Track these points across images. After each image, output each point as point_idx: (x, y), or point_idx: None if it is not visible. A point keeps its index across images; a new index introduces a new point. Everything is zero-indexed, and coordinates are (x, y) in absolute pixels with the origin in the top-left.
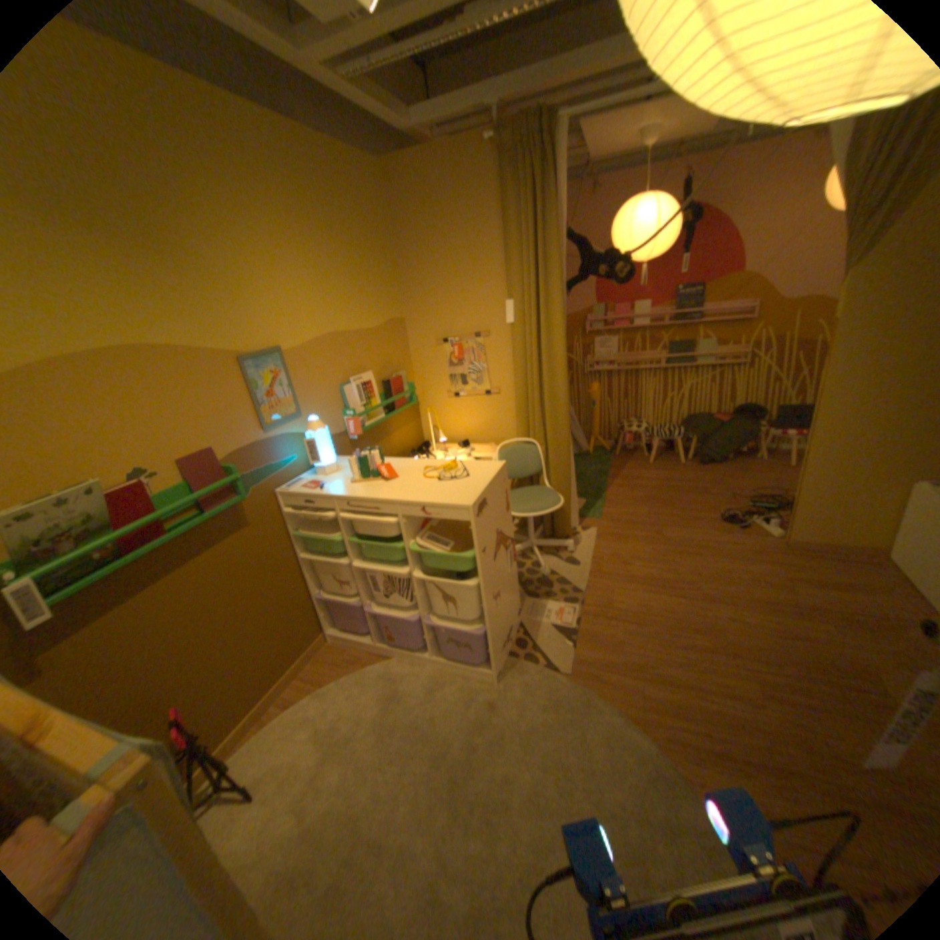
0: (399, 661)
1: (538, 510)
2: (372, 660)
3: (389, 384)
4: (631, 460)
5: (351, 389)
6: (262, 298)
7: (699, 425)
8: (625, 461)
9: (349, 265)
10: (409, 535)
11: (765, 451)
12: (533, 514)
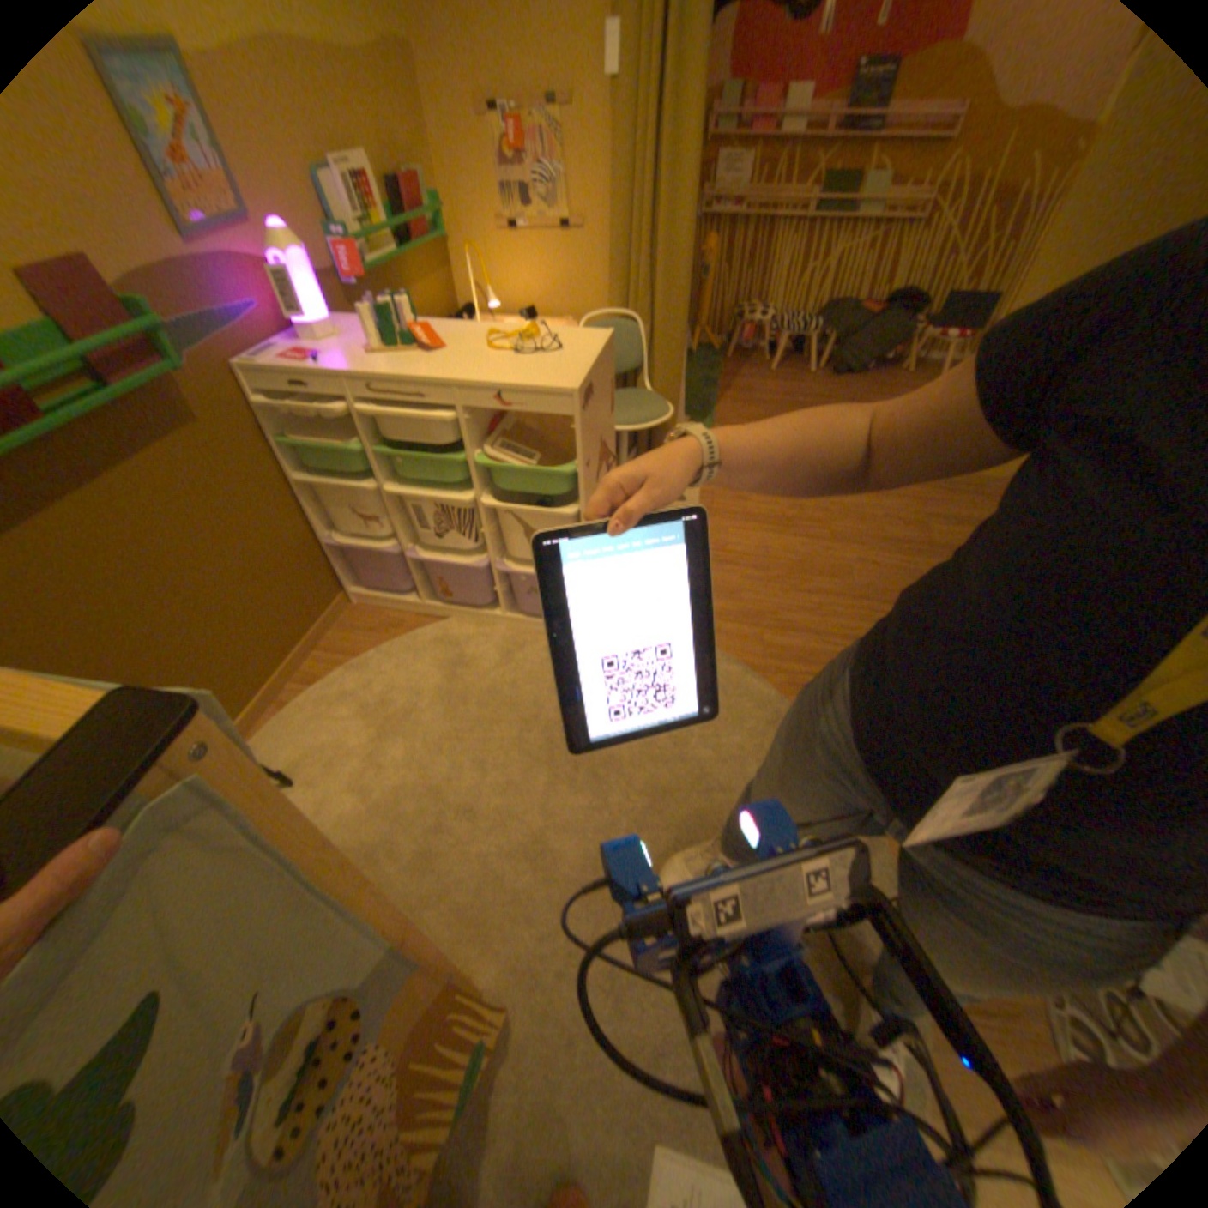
0: (459, 620)
1: (639, 422)
2: (421, 620)
3: (397, 184)
4: (747, 366)
5: (332, 179)
6: None
7: (842, 317)
8: (738, 368)
9: None
10: (472, 441)
11: (912, 361)
12: (633, 427)
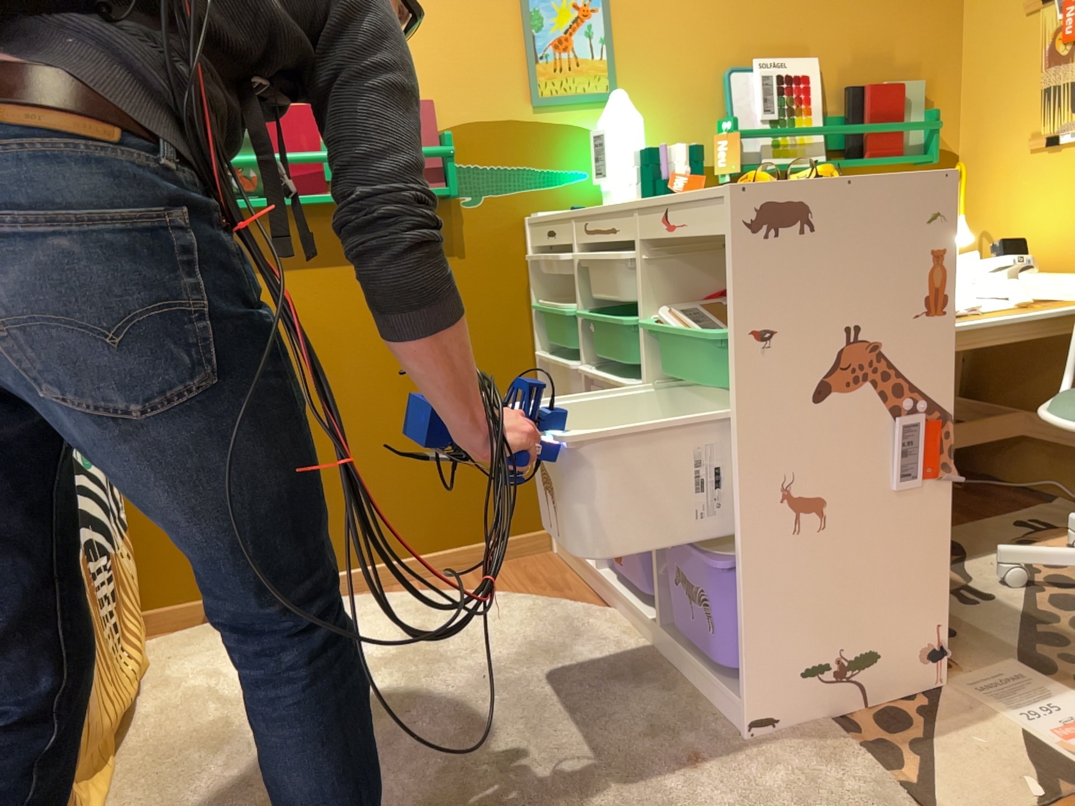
0: (616, 617)
1: None
2: (584, 599)
3: (862, 96)
4: None
5: (752, 82)
6: None
7: None
8: None
9: None
10: (654, 300)
11: None
12: None
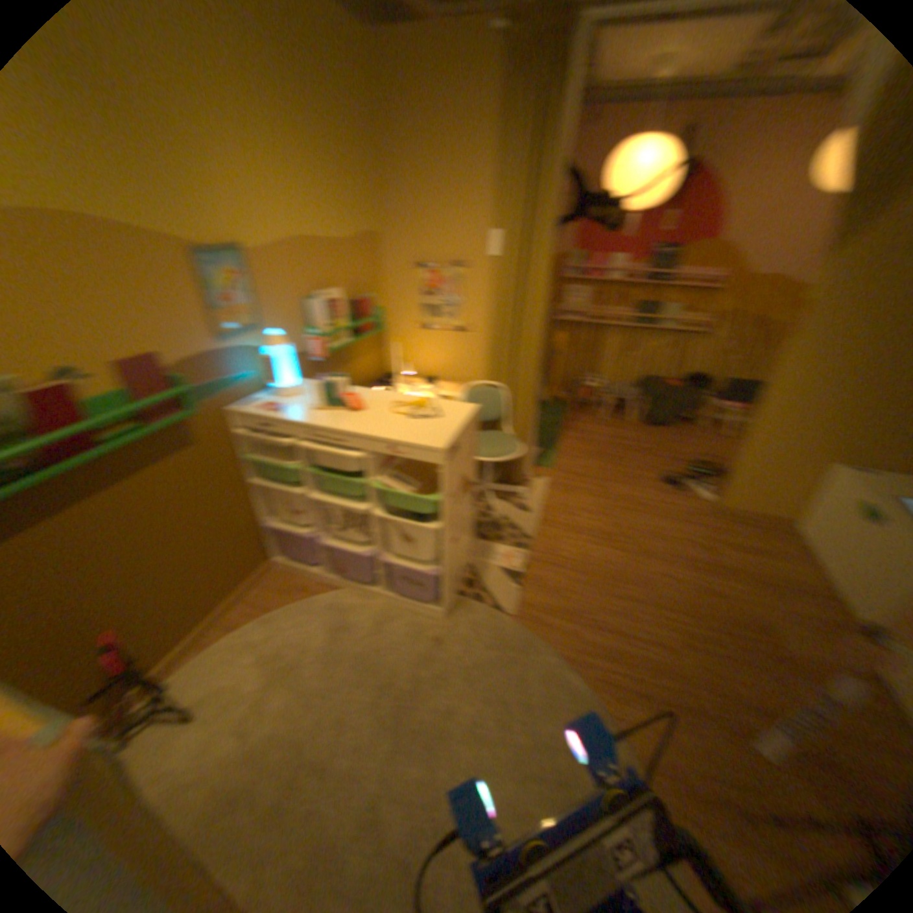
0: (345, 592)
1: (495, 455)
2: (317, 589)
3: (353, 304)
4: (582, 414)
5: (312, 304)
6: (215, 179)
7: (649, 387)
8: (576, 414)
9: (319, 157)
10: (369, 471)
11: (703, 420)
12: (490, 458)
